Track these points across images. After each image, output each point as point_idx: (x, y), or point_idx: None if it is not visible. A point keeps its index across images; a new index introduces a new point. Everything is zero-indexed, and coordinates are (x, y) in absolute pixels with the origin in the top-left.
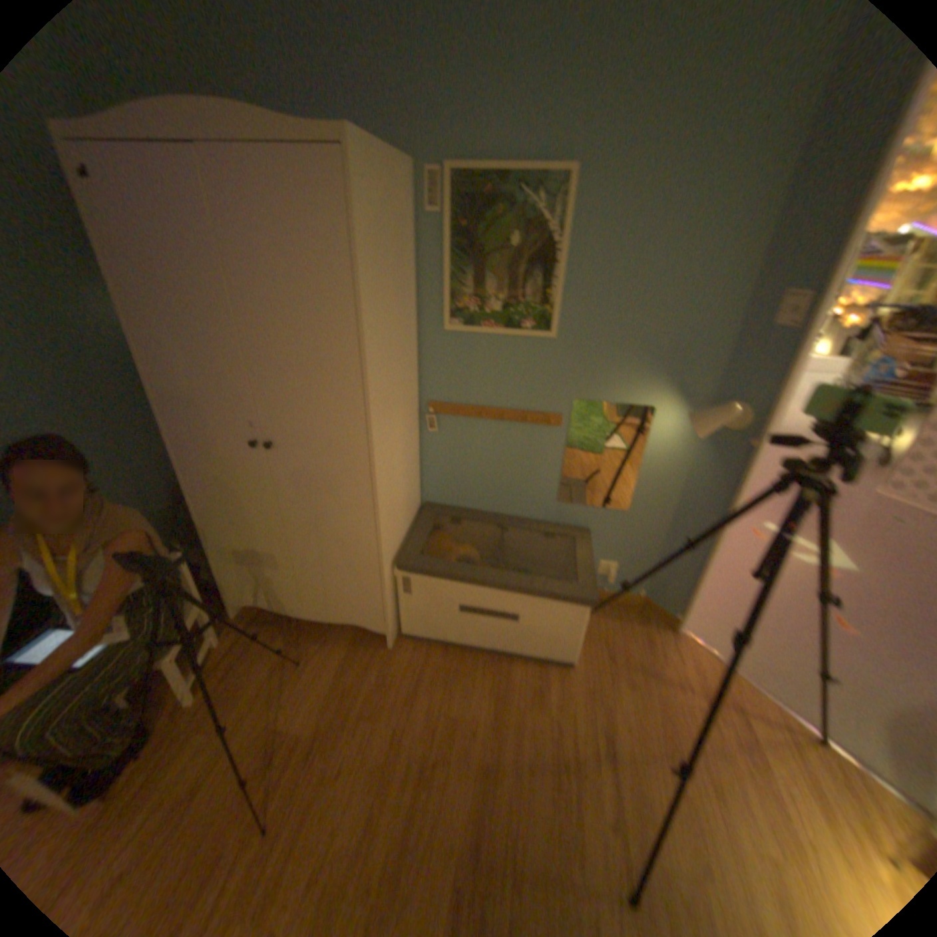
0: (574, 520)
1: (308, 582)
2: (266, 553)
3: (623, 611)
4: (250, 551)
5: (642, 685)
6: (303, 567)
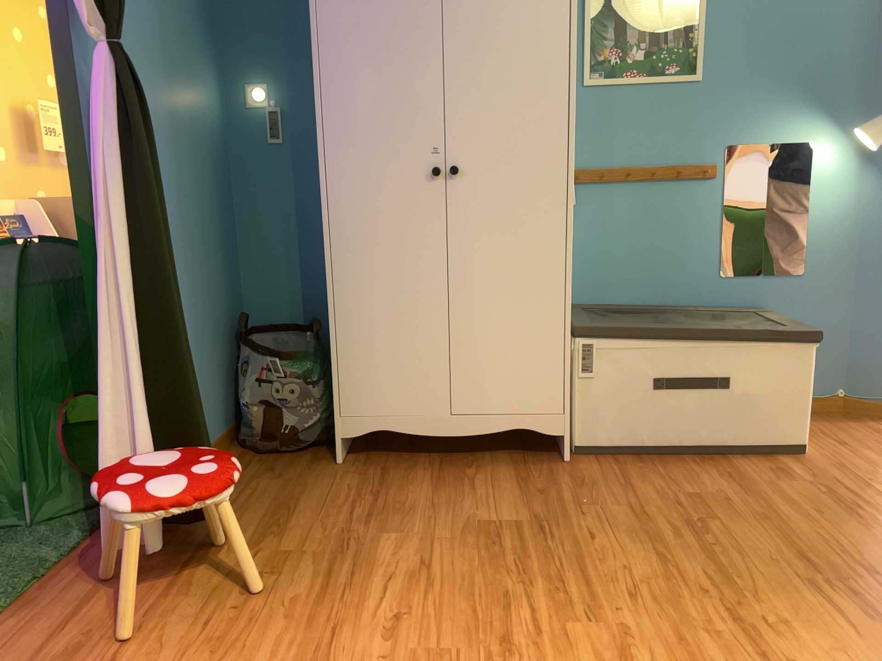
0: (744, 299)
1: (460, 375)
2: (416, 331)
3: (827, 416)
4: (394, 331)
5: None
6: (459, 349)
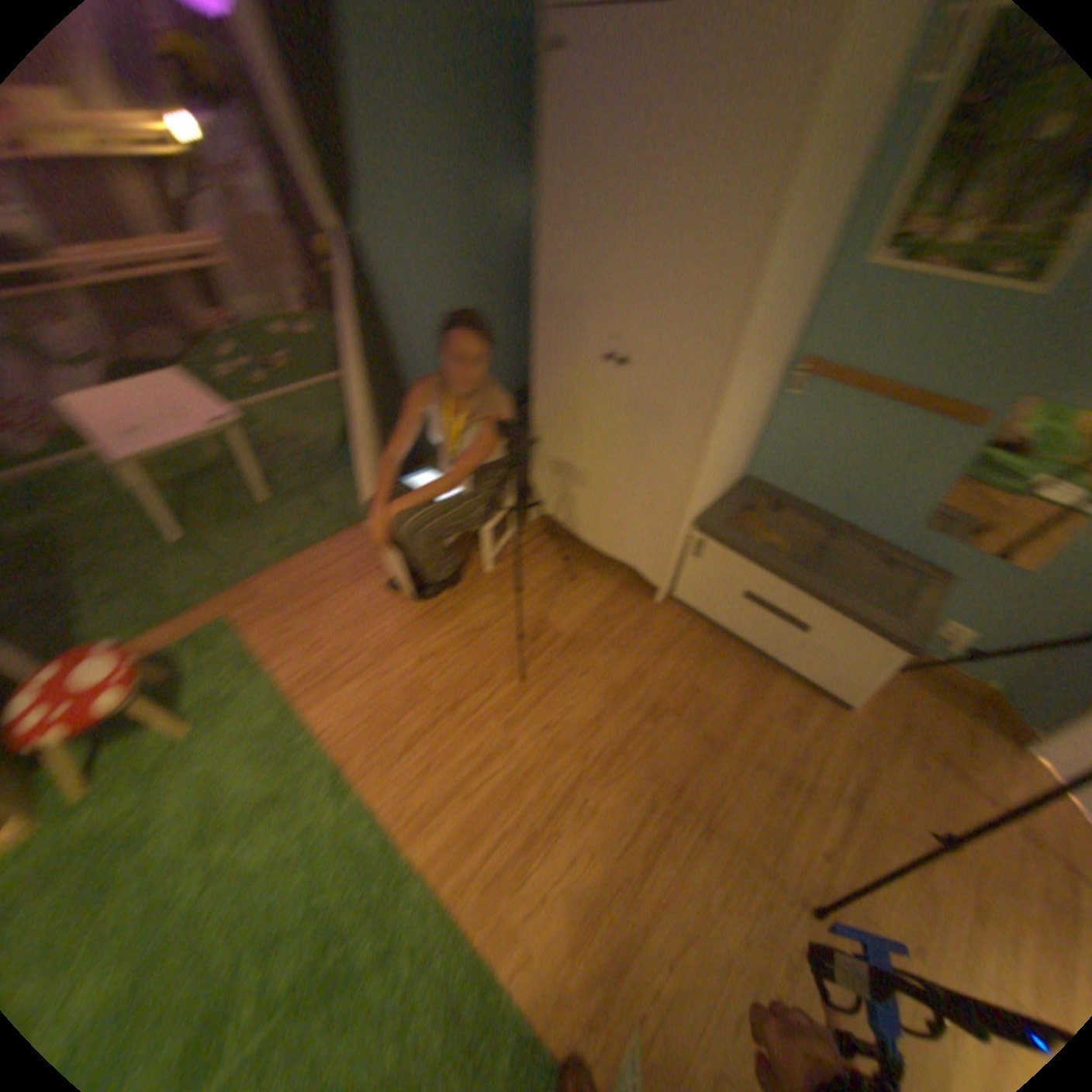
0: (939, 560)
1: (608, 513)
2: (582, 472)
3: (954, 695)
4: (570, 465)
5: (937, 774)
6: (609, 497)
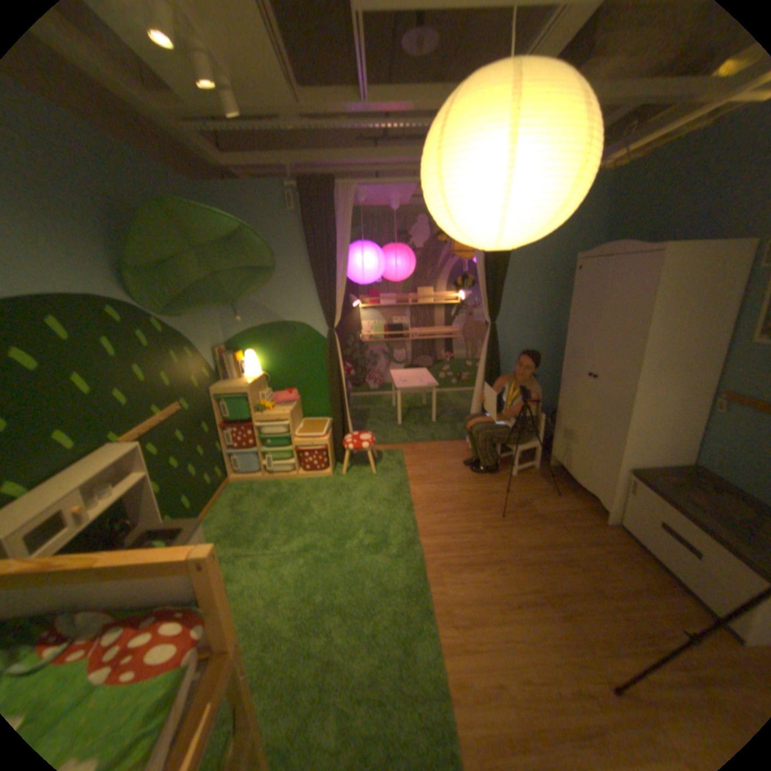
0: None
1: (587, 462)
2: (575, 435)
3: None
4: (570, 431)
5: None
6: (587, 451)
